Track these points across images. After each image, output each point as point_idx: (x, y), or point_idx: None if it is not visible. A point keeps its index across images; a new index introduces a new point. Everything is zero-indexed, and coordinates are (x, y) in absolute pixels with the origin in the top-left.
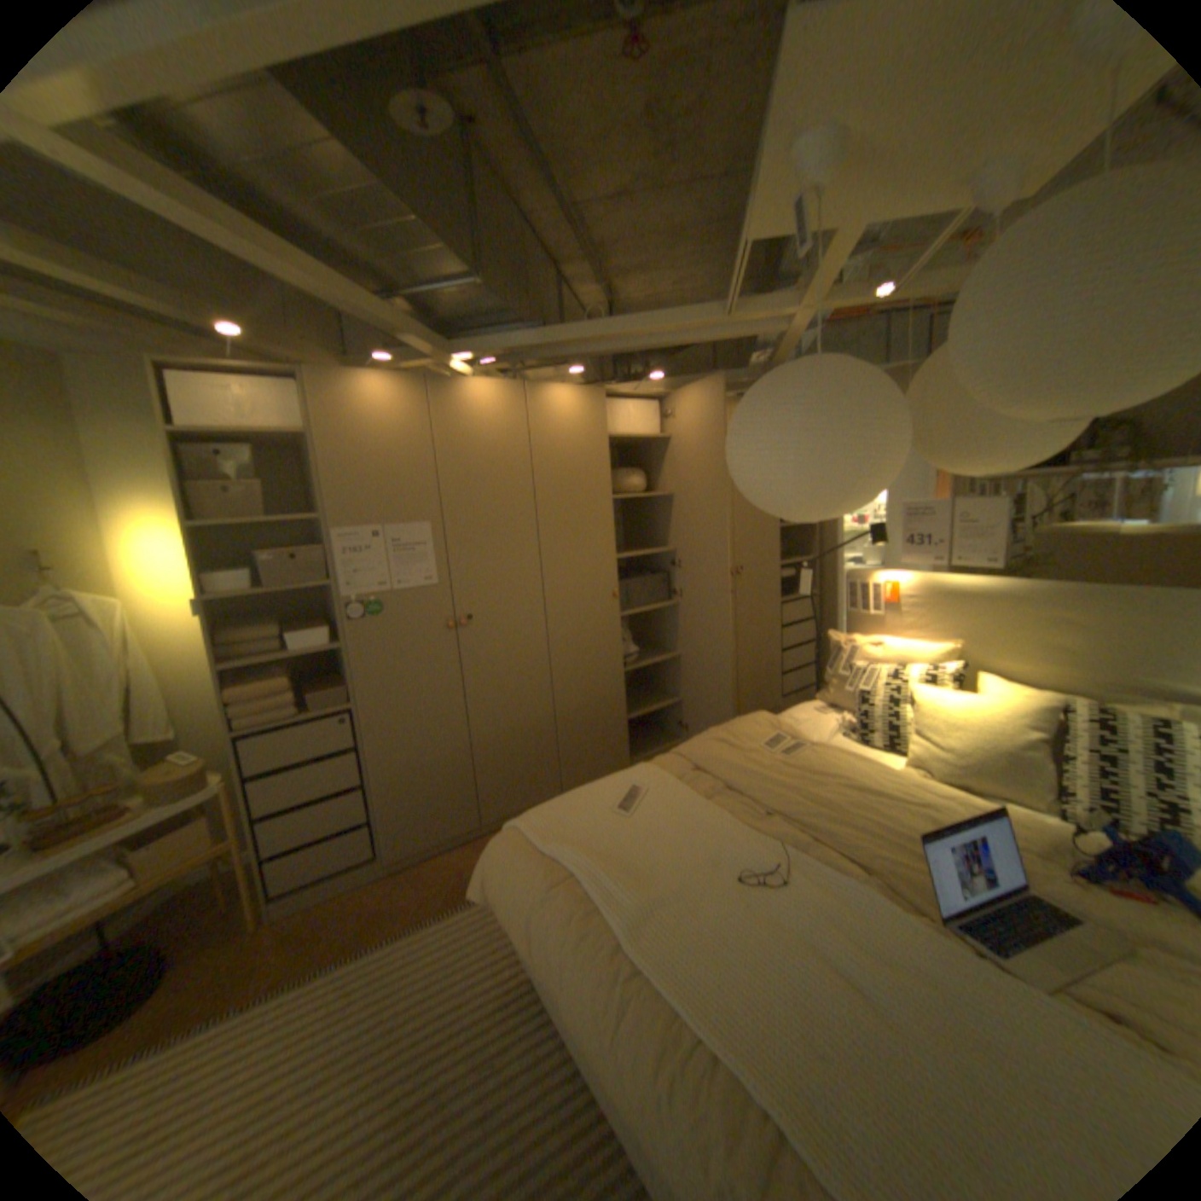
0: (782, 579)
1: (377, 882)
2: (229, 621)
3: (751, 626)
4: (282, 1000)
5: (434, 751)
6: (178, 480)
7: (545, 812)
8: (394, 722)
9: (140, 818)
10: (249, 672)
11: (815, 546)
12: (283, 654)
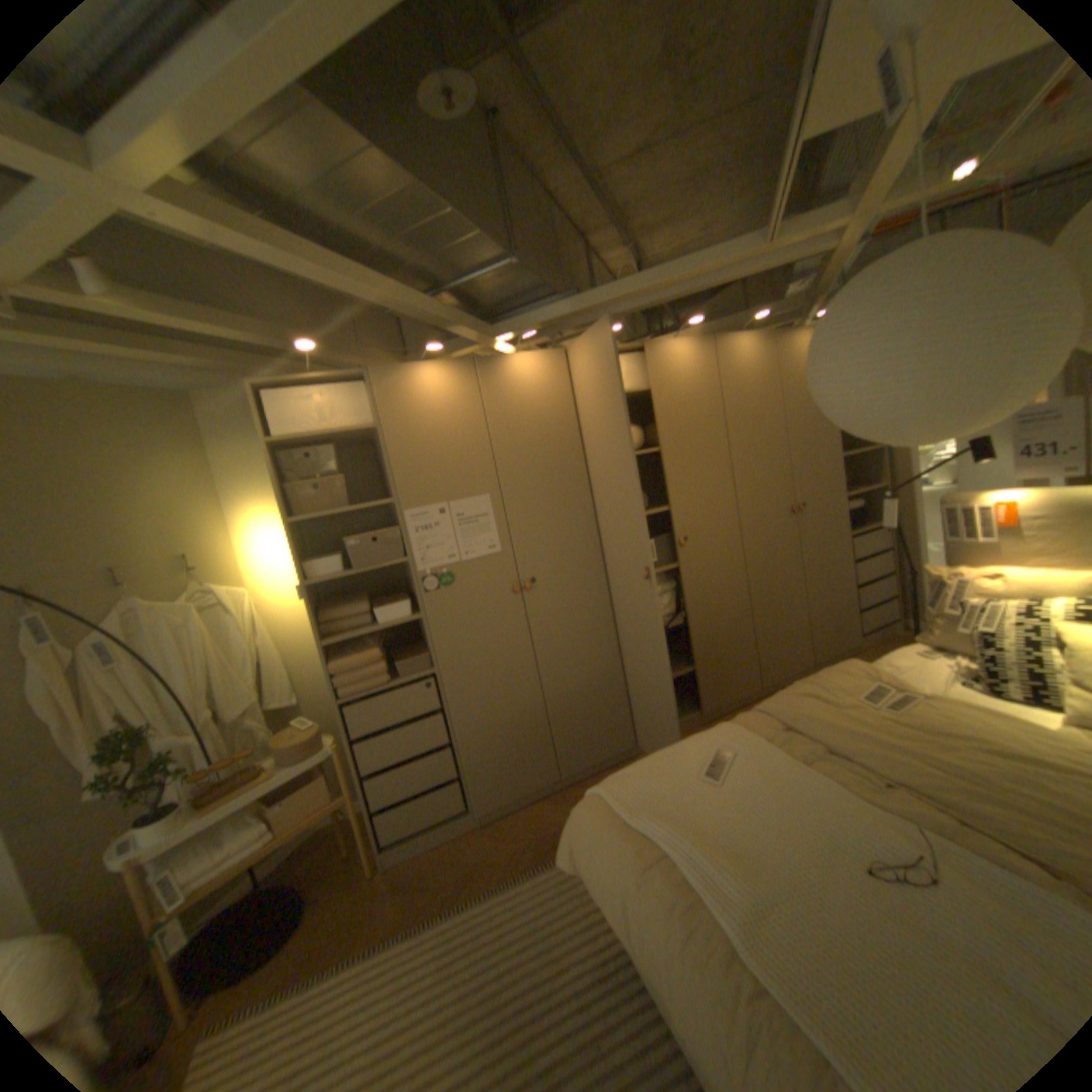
0: (851, 511)
1: (472, 833)
2: (330, 600)
3: (821, 563)
4: (398, 949)
5: (512, 708)
6: (280, 482)
7: (628, 779)
8: (474, 684)
9: (273, 777)
10: (349, 644)
11: (886, 472)
12: (374, 627)
